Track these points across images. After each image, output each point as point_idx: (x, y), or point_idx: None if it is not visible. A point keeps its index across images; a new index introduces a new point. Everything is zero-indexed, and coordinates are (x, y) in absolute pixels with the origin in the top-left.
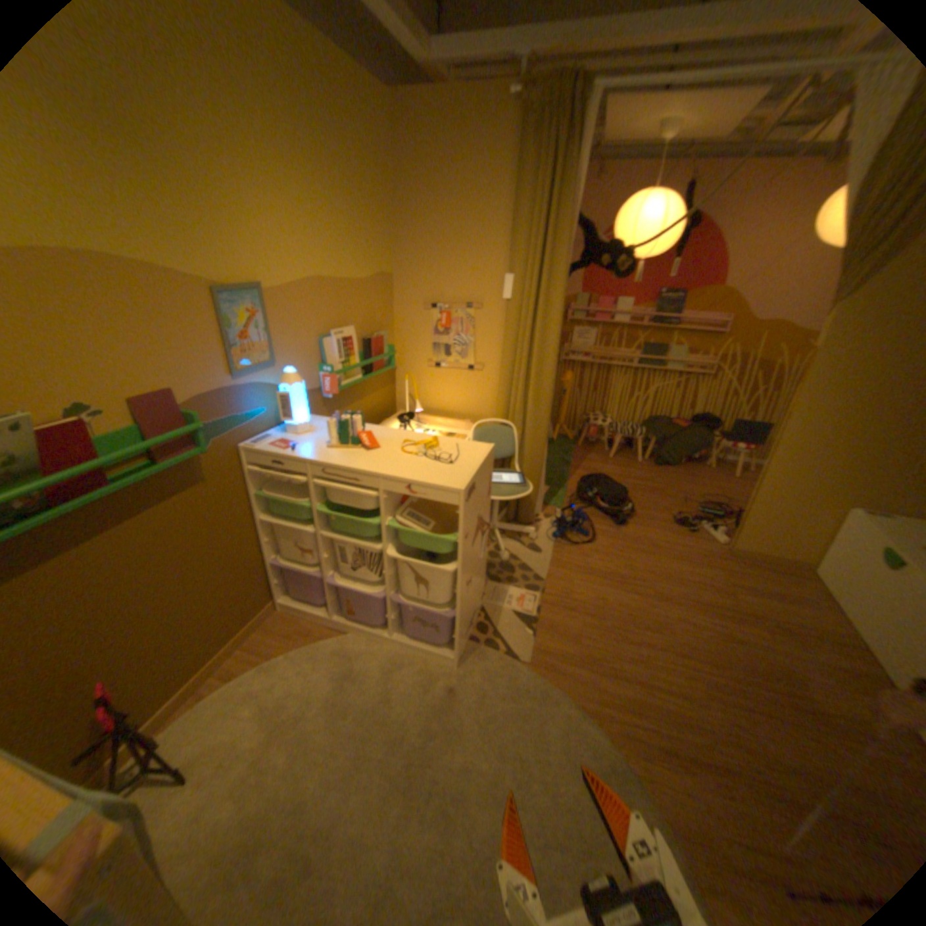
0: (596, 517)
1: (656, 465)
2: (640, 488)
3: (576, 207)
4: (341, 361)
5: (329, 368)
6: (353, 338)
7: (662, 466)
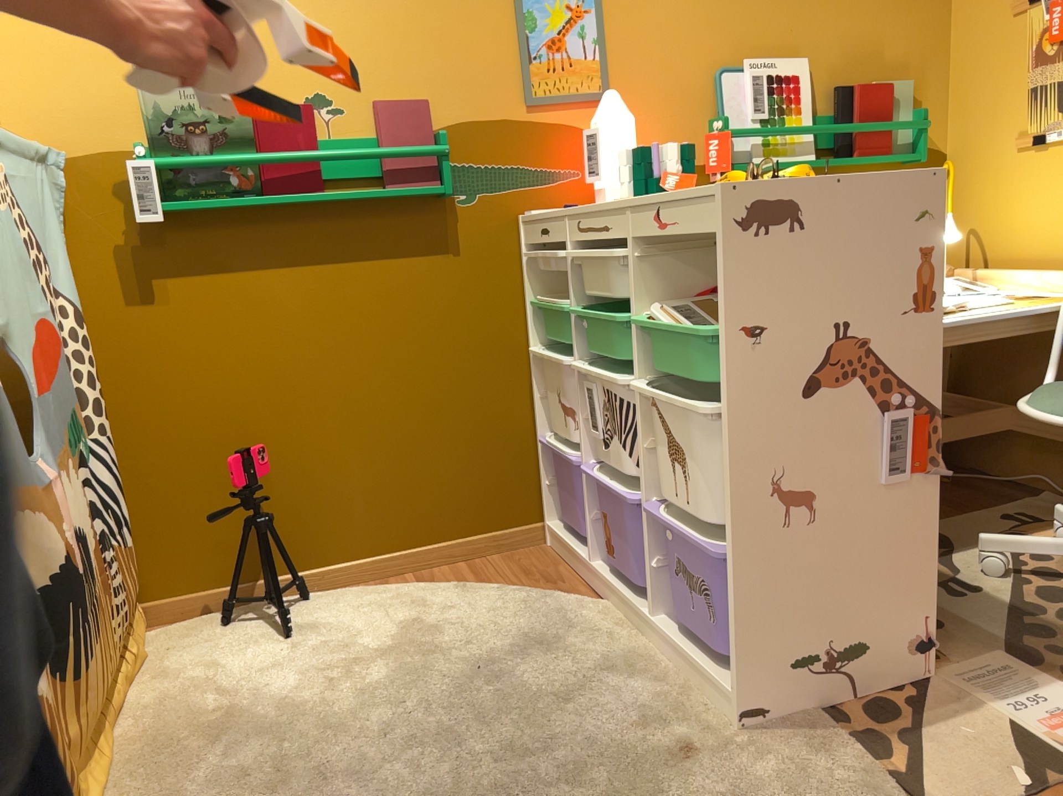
0: None
1: None
2: None
3: None
4: (759, 117)
5: (722, 121)
6: (802, 79)
7: None
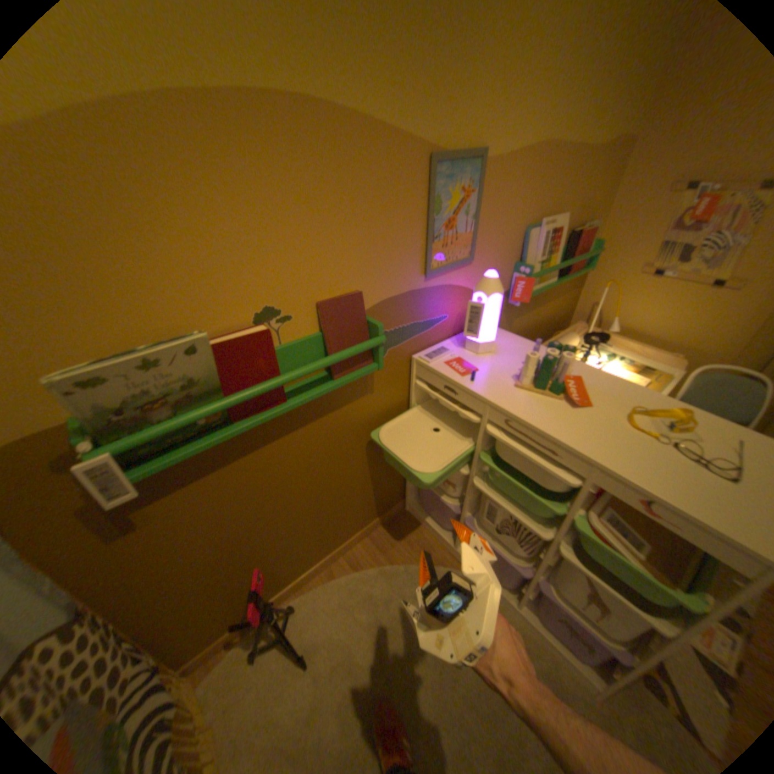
0: None
1: None
2: None
3: None
4: (543, 258)
5: (529, 268)
6: (565, 228)
7: None
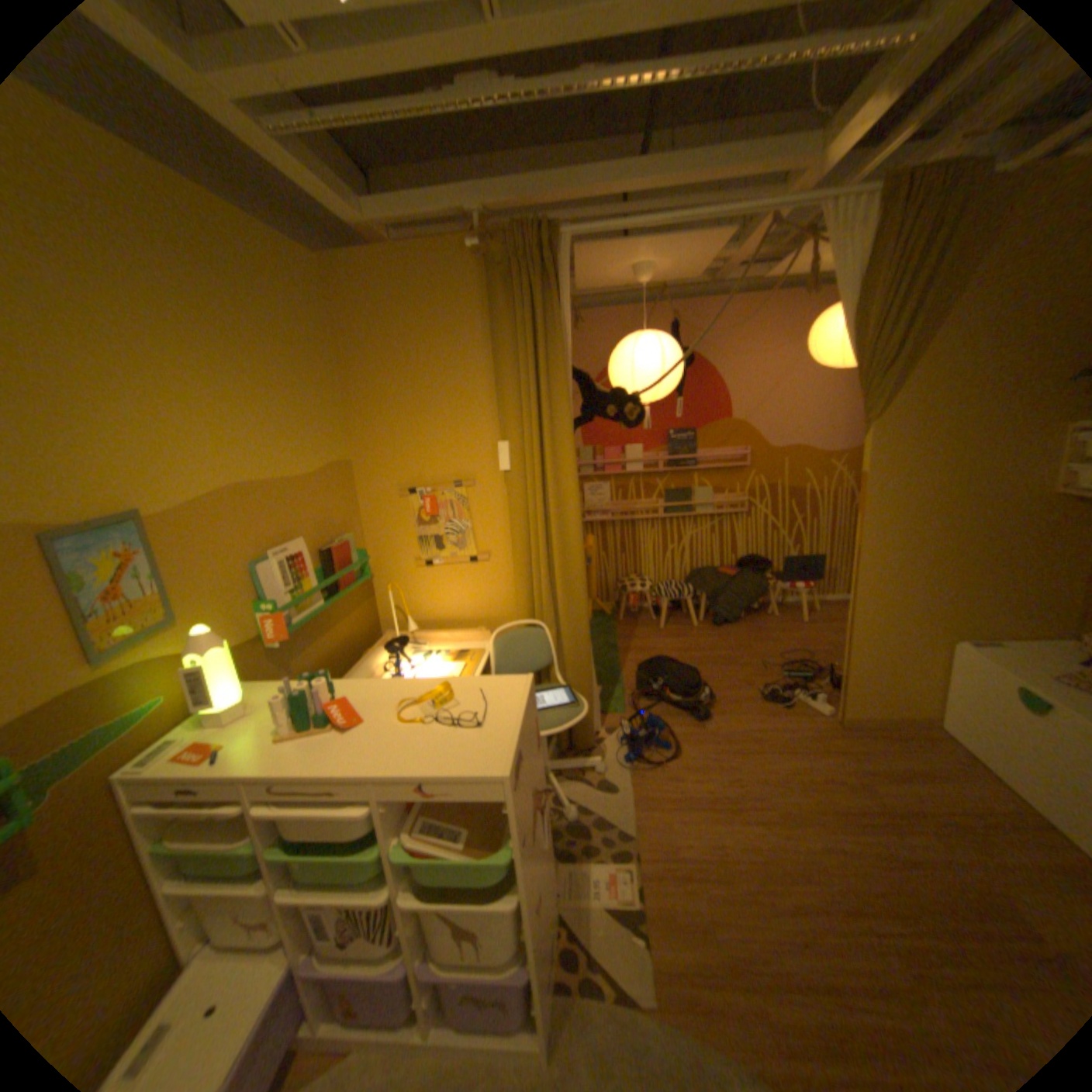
0: (672, 716)
1: (715, 626)
2: (709, 662)
3: (569, 358)
4: (289, 589)
5: (272, 605)
6: (305, 552)
7: (722, 626)
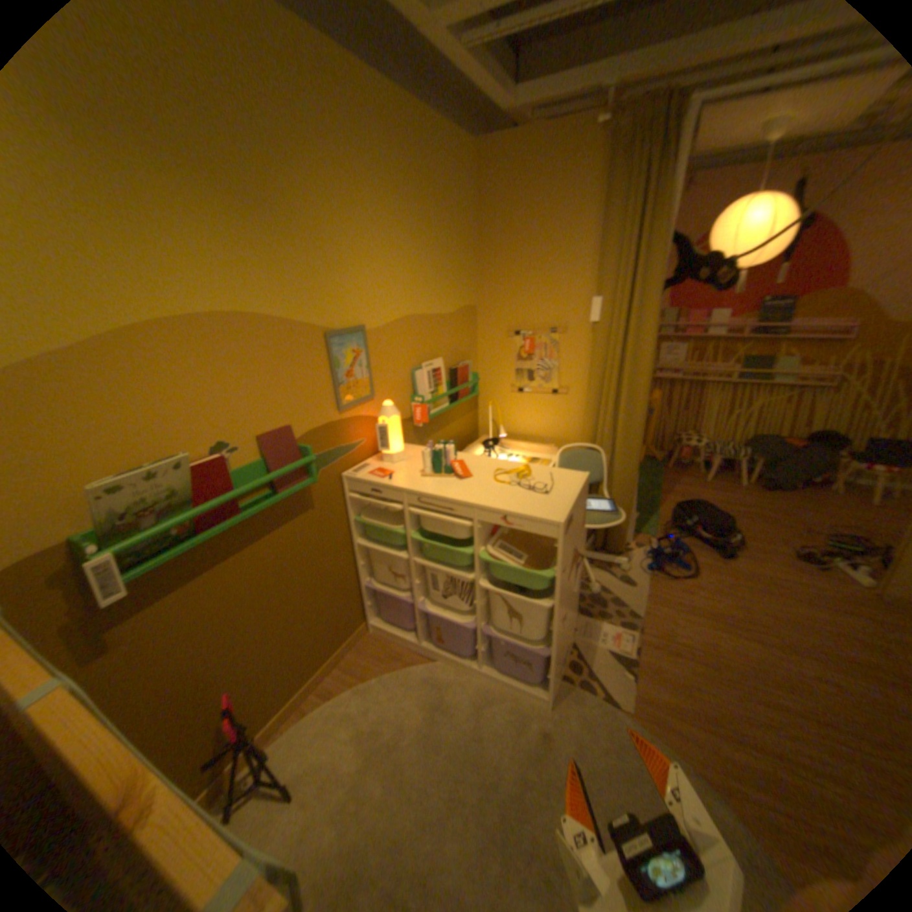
0: (699, 548)
1: (767, 489)
2: (749, 516)
3: (673, 222)
4: (432, 390)
5: (422, 398)
6: (443, 368)
7: (774, 491)
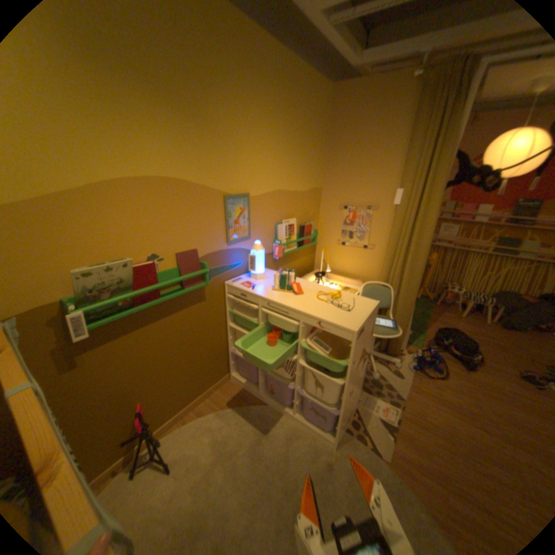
0: (450, 360)
1: (504, 328)
2: (489, 344)
3: (457, 143)
4: (286, 238)
5: (279, 242)
6: (294, 225)
7: (509, 330)
